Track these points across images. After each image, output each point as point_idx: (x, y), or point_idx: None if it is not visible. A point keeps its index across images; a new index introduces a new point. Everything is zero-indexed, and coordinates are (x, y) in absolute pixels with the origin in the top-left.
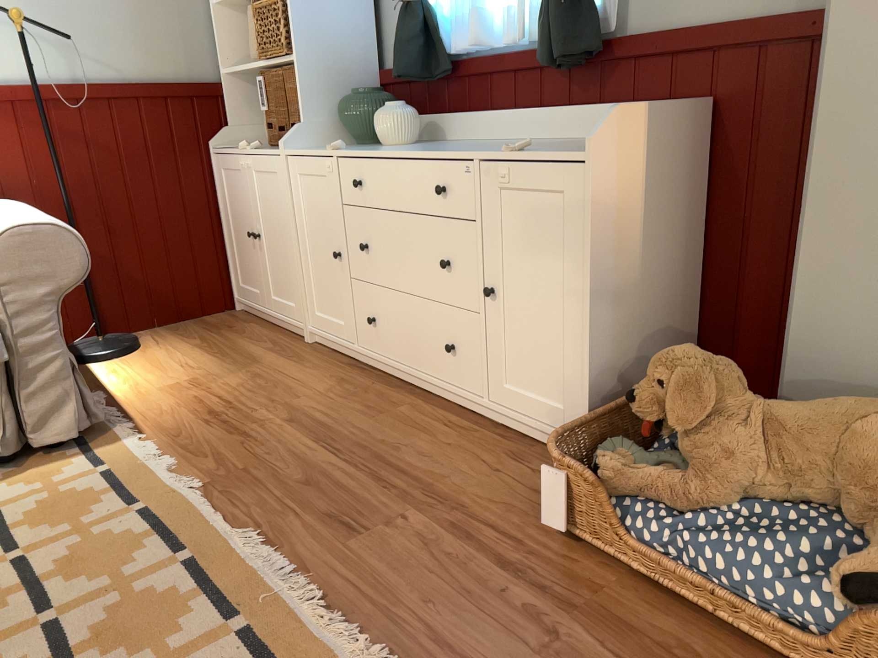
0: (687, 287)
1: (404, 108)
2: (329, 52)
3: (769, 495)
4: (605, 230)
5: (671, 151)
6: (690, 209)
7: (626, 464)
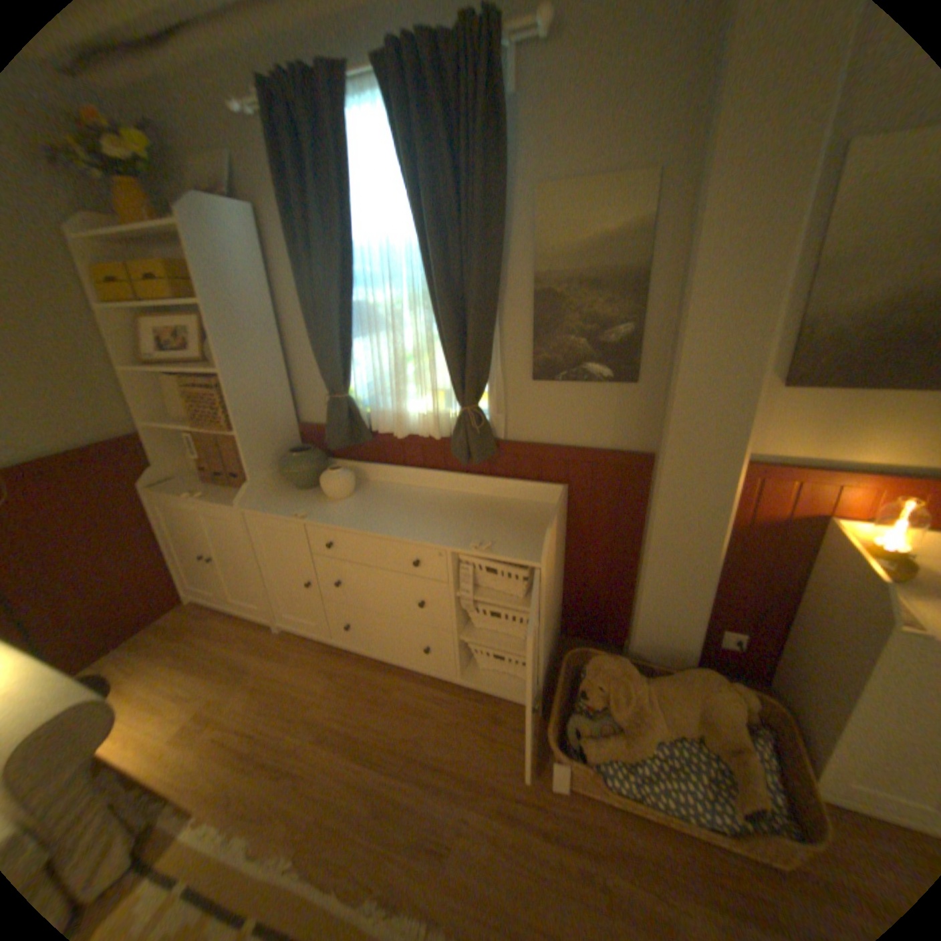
0: (561, 581)
1: (346, 472)
2: (262, 420)
3: (671, 742)
4: (549, 594)
5: (561, 524)
6: (563, 543)
7: (597, 744)
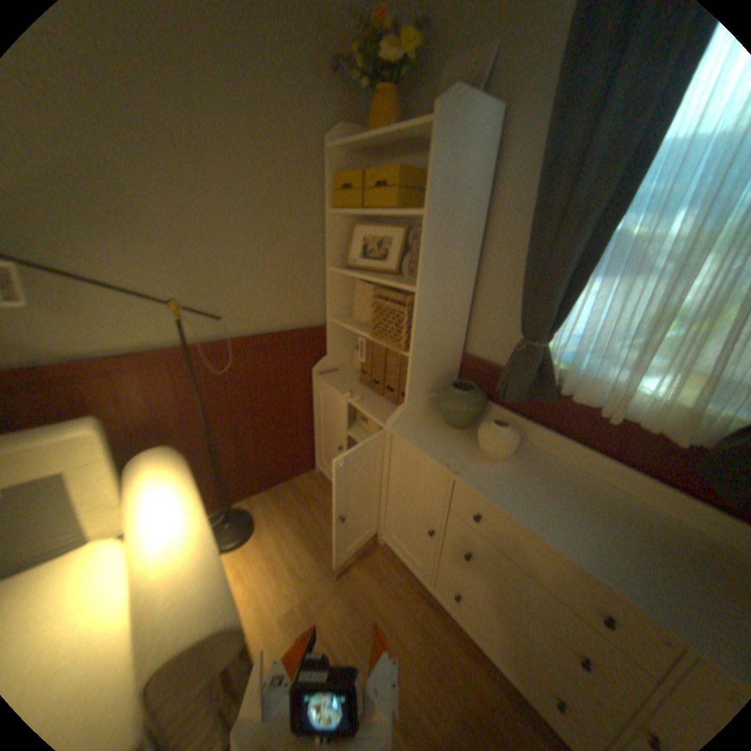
0: None
1: (515, 433)
2: (437, 346)
3: None
4: None
5: None
6: None
7: None
